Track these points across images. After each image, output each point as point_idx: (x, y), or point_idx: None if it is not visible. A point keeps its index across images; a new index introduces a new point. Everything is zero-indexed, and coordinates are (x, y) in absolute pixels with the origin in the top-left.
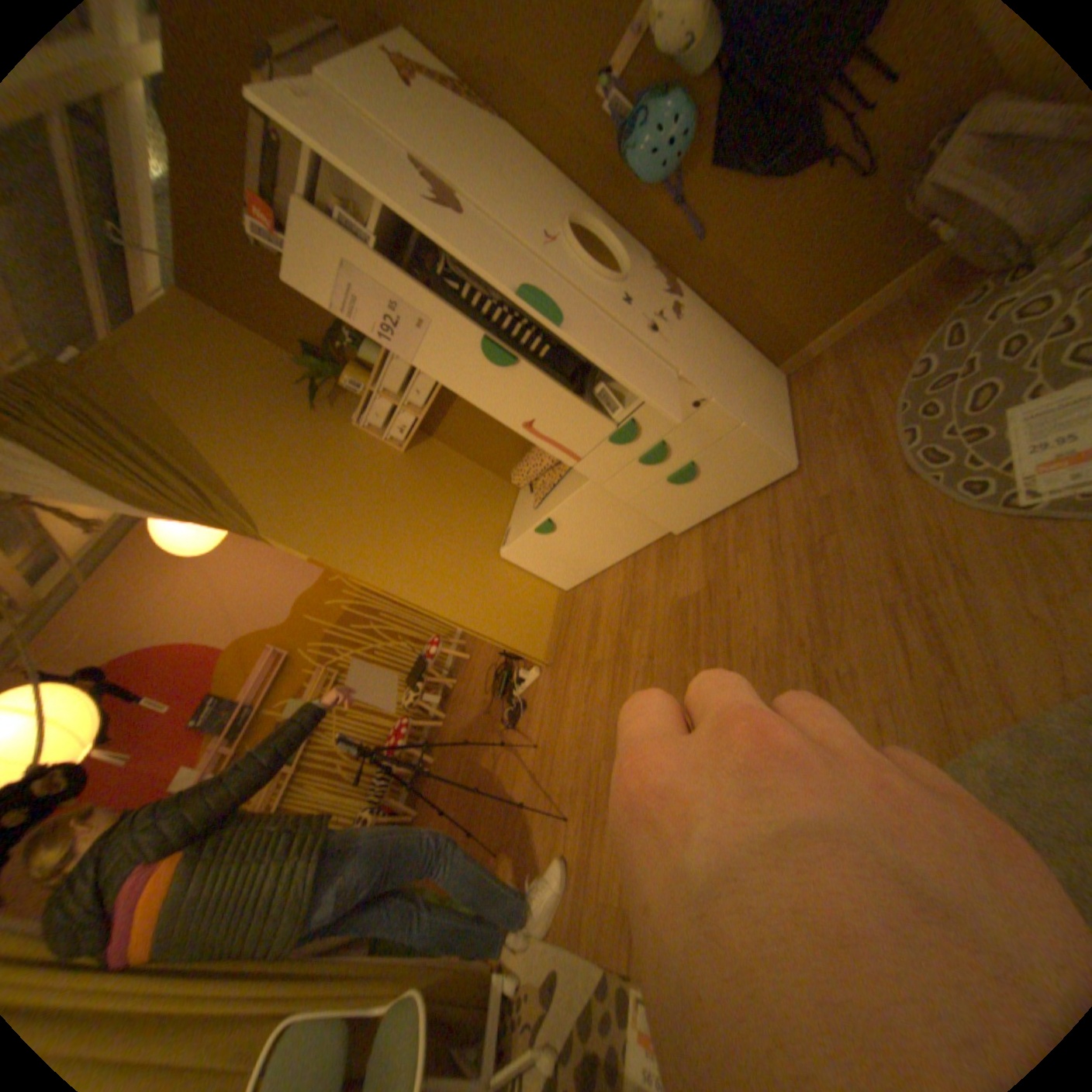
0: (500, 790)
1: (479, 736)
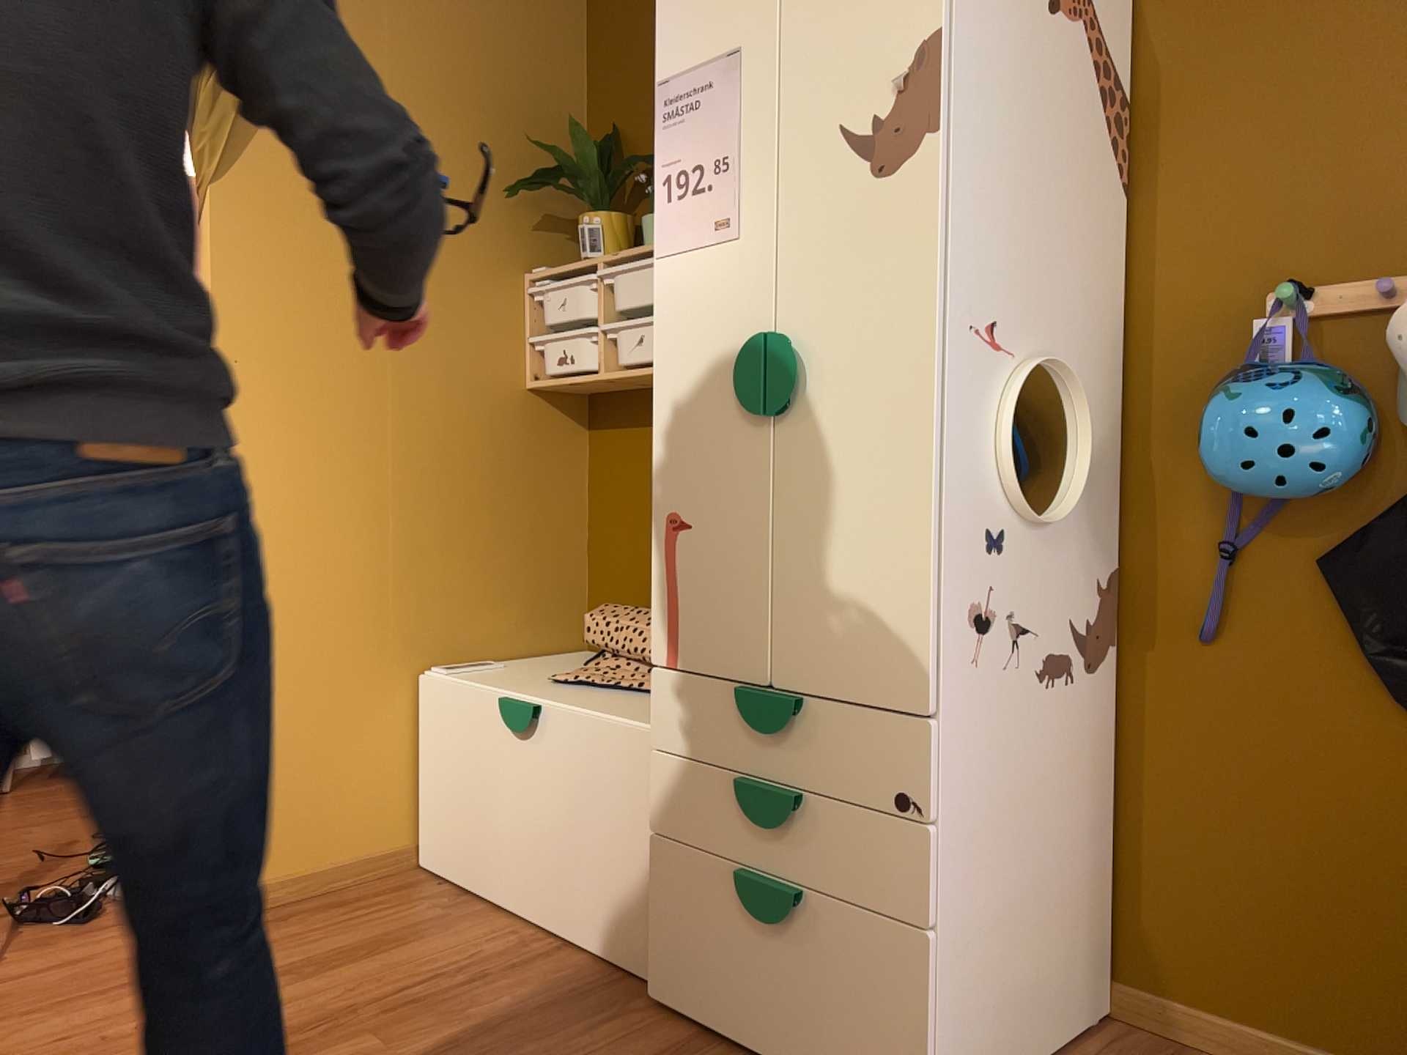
0: None
1: None
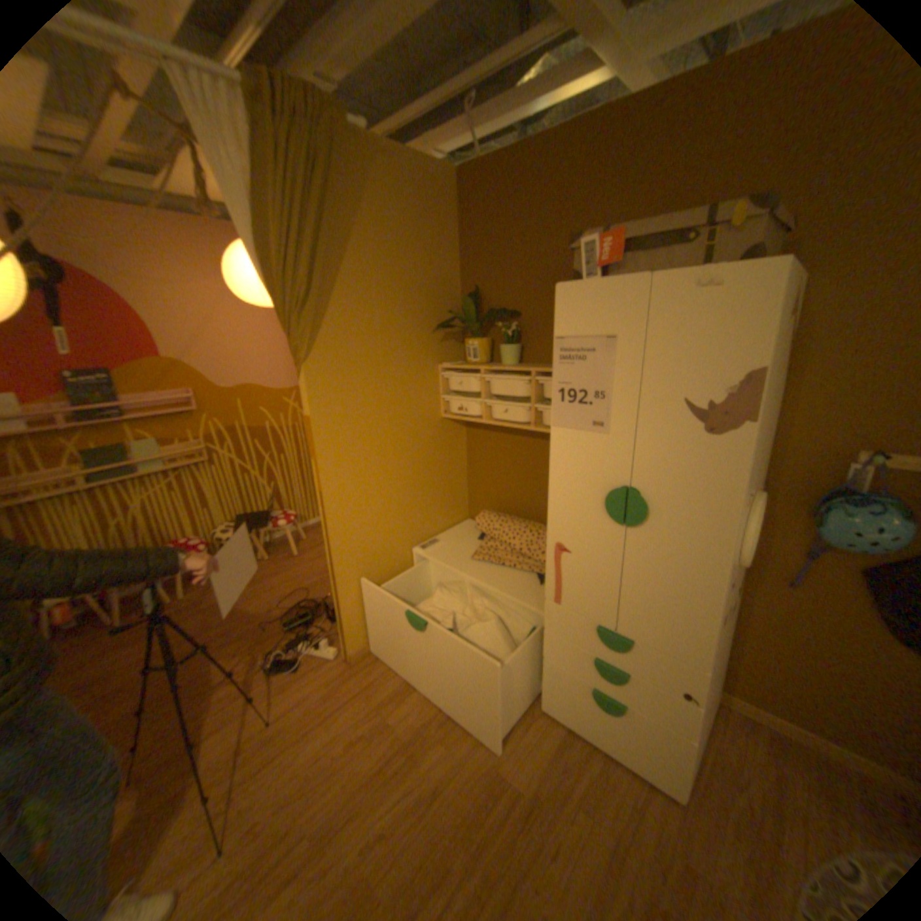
0: (199, 723)
1: (235, 639)
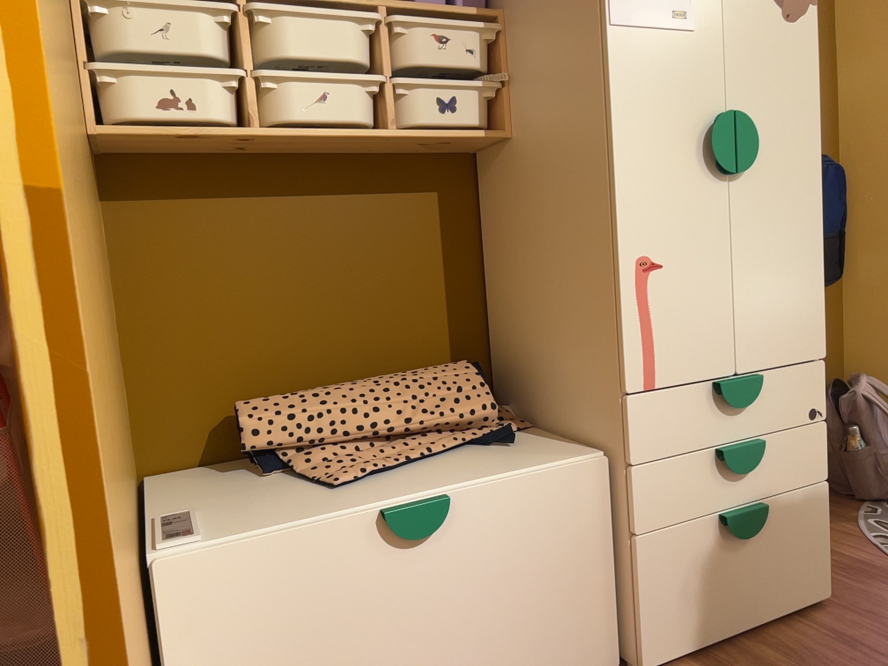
0: None
1: None
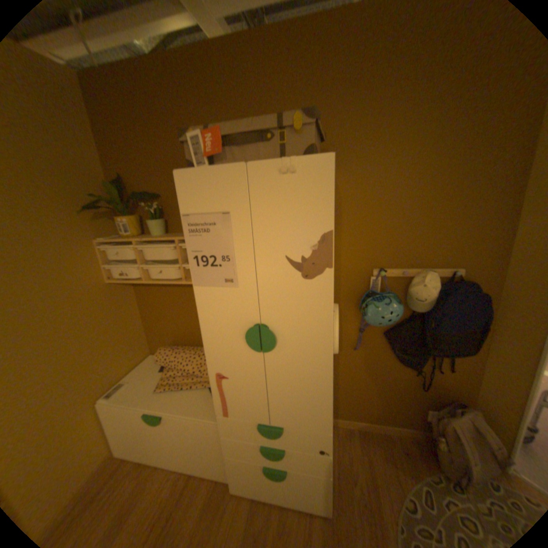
0: None
1: None
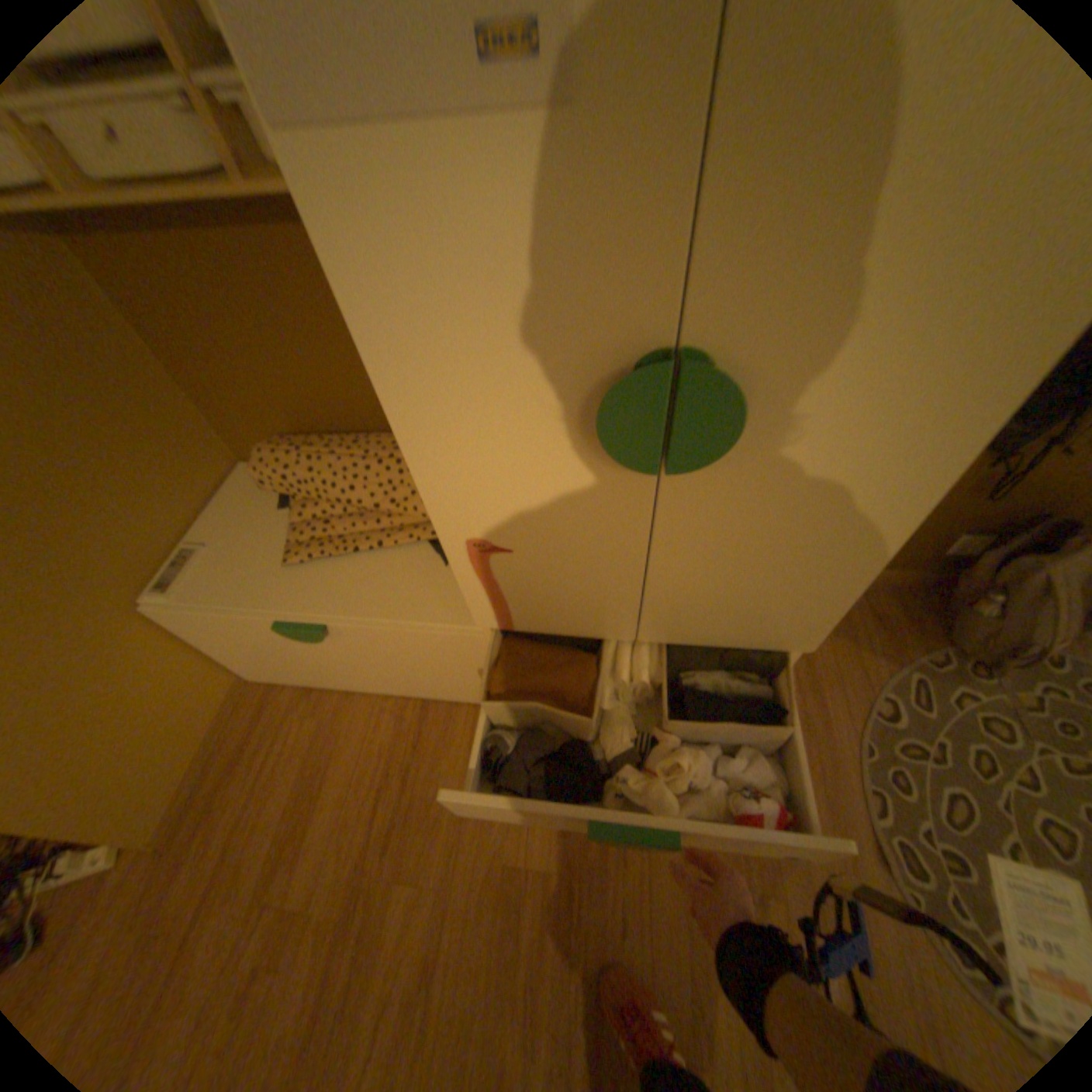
0: None
1: None
